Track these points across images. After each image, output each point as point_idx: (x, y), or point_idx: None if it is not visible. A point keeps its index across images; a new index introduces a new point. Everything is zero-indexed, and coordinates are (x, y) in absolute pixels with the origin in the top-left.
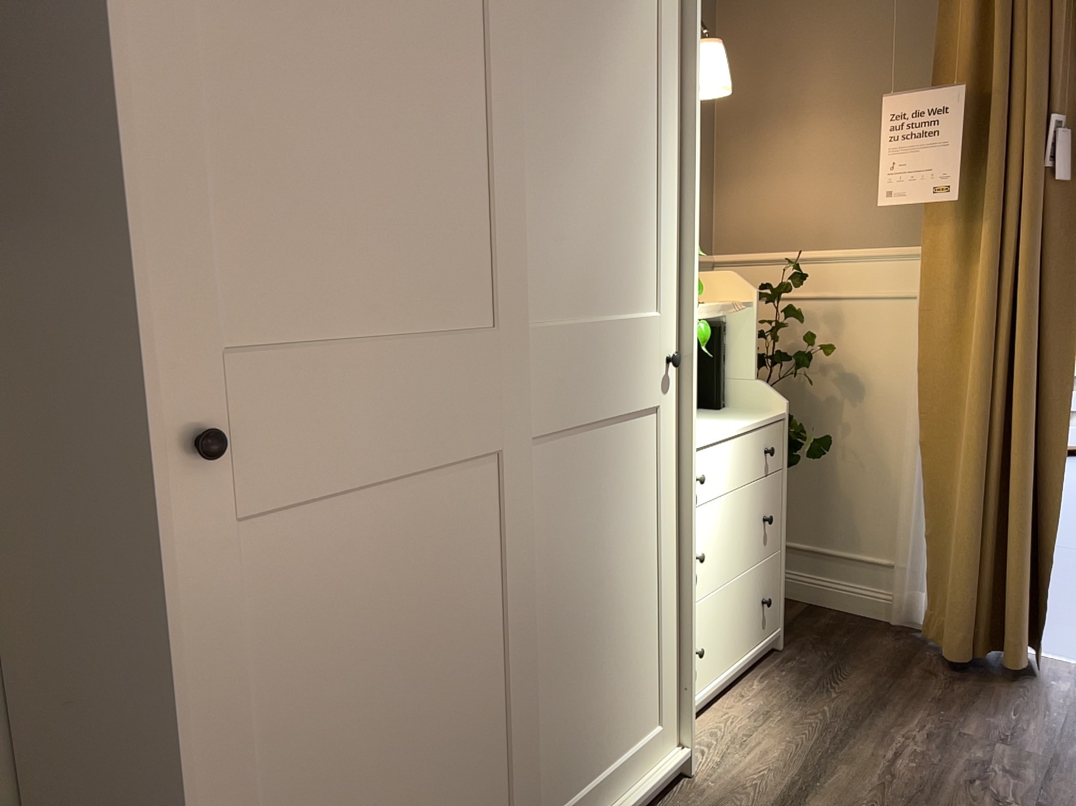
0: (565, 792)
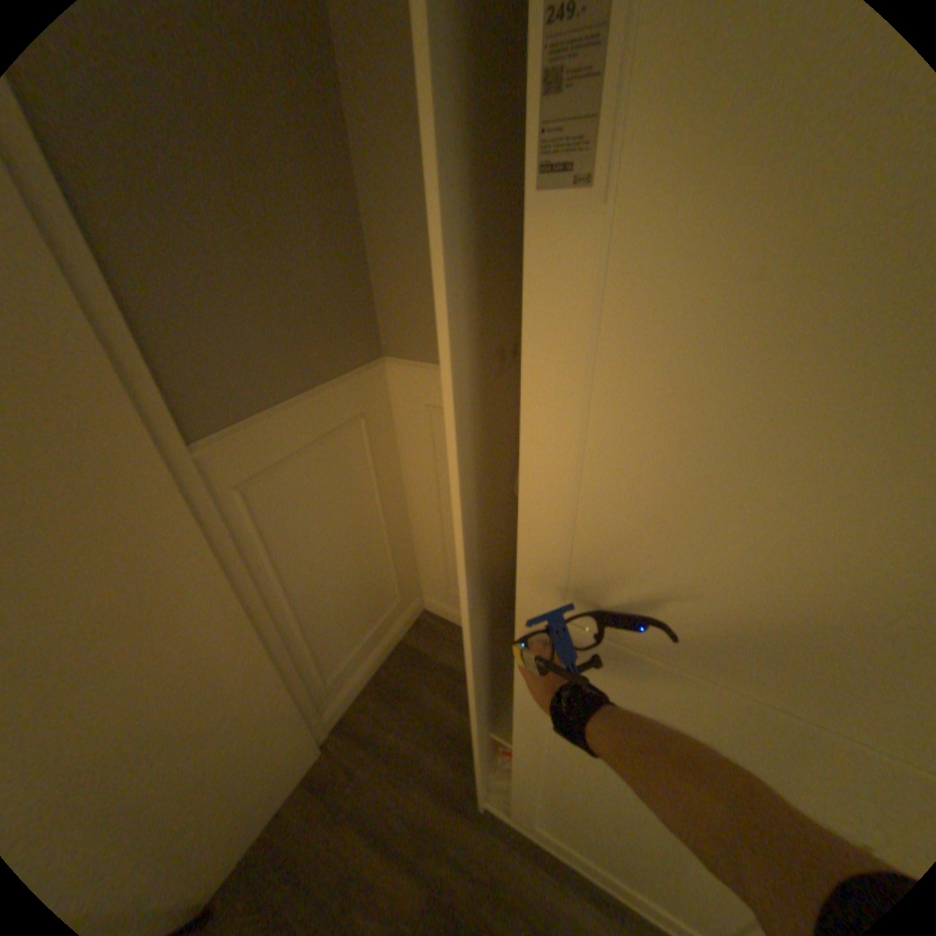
0: None
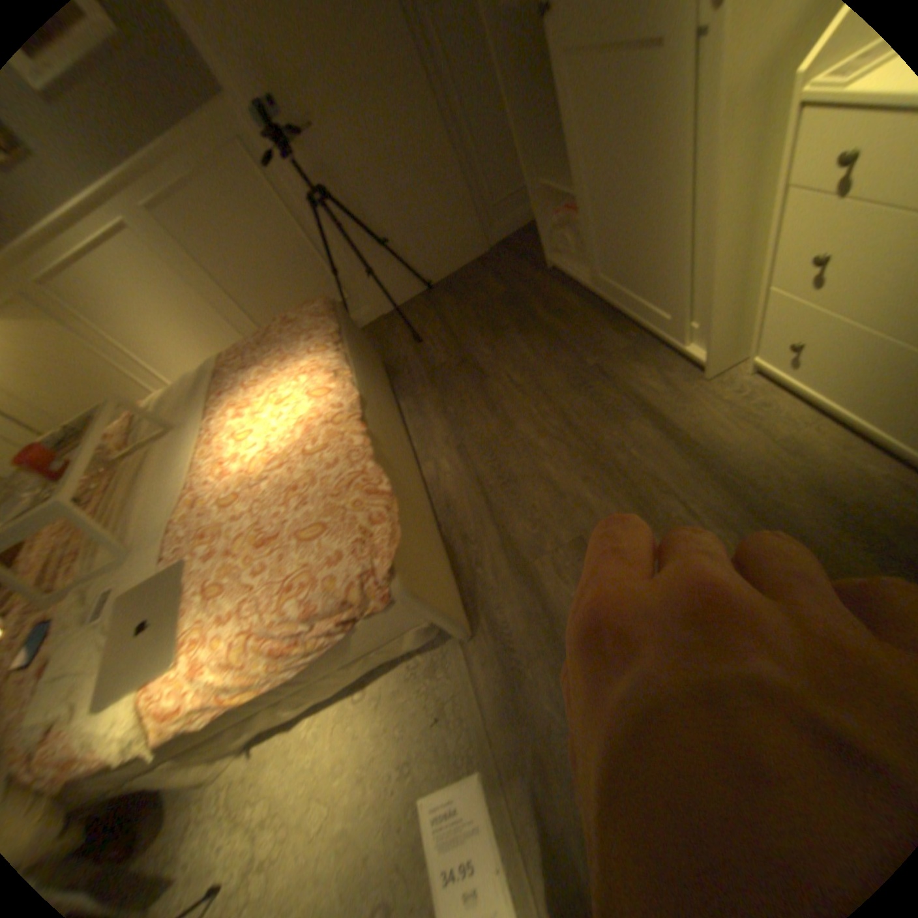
0: (634, 282)
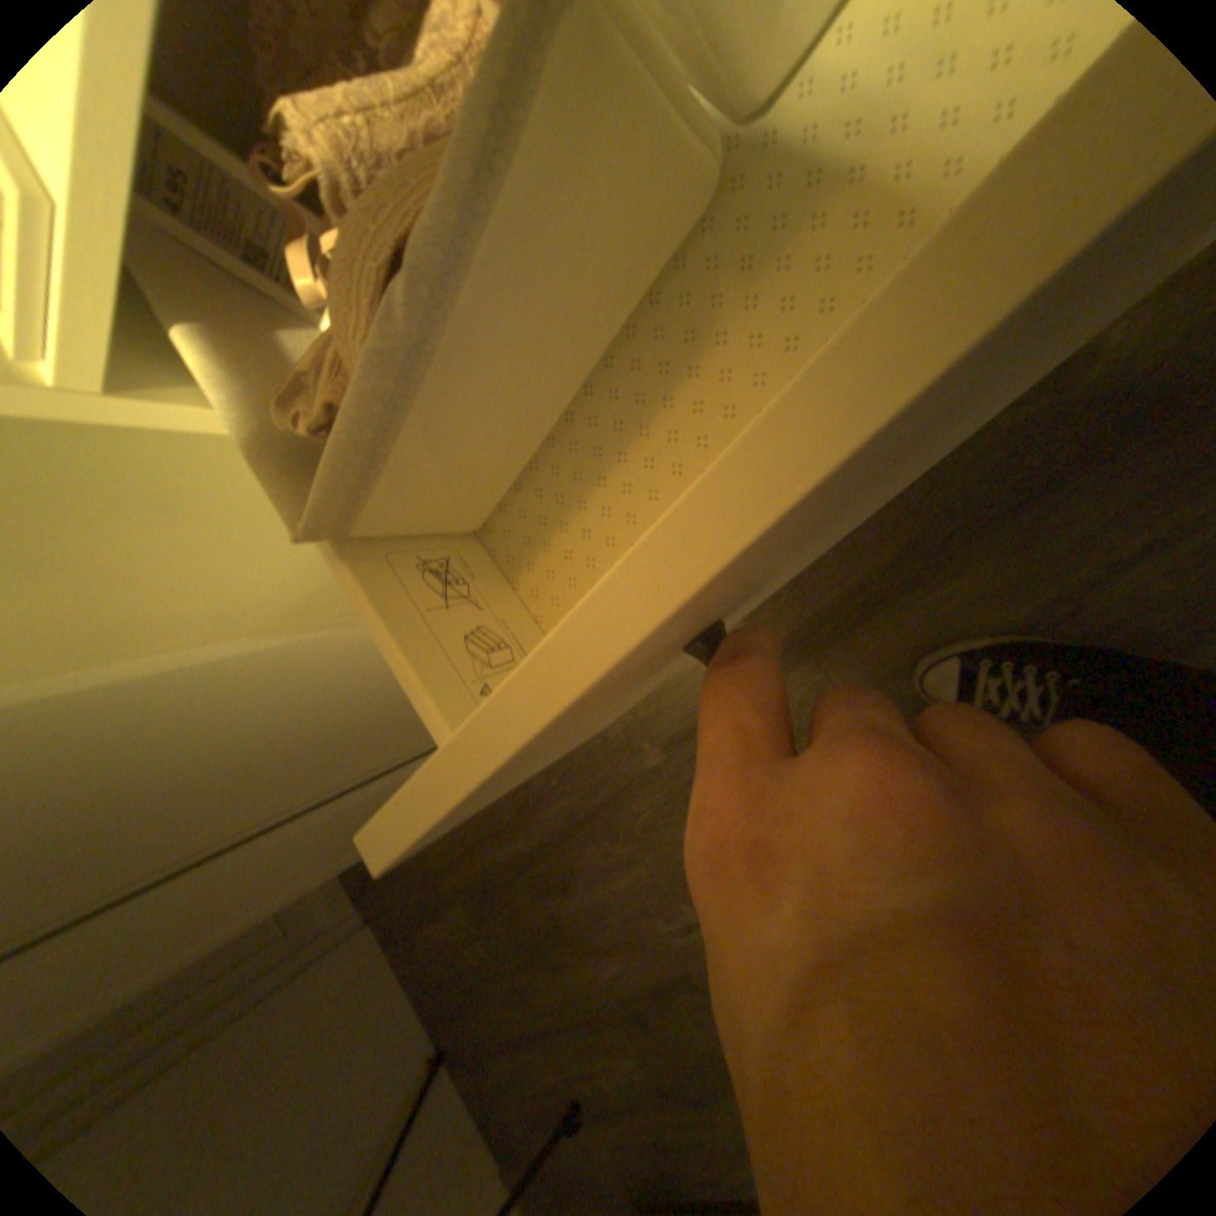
0: None
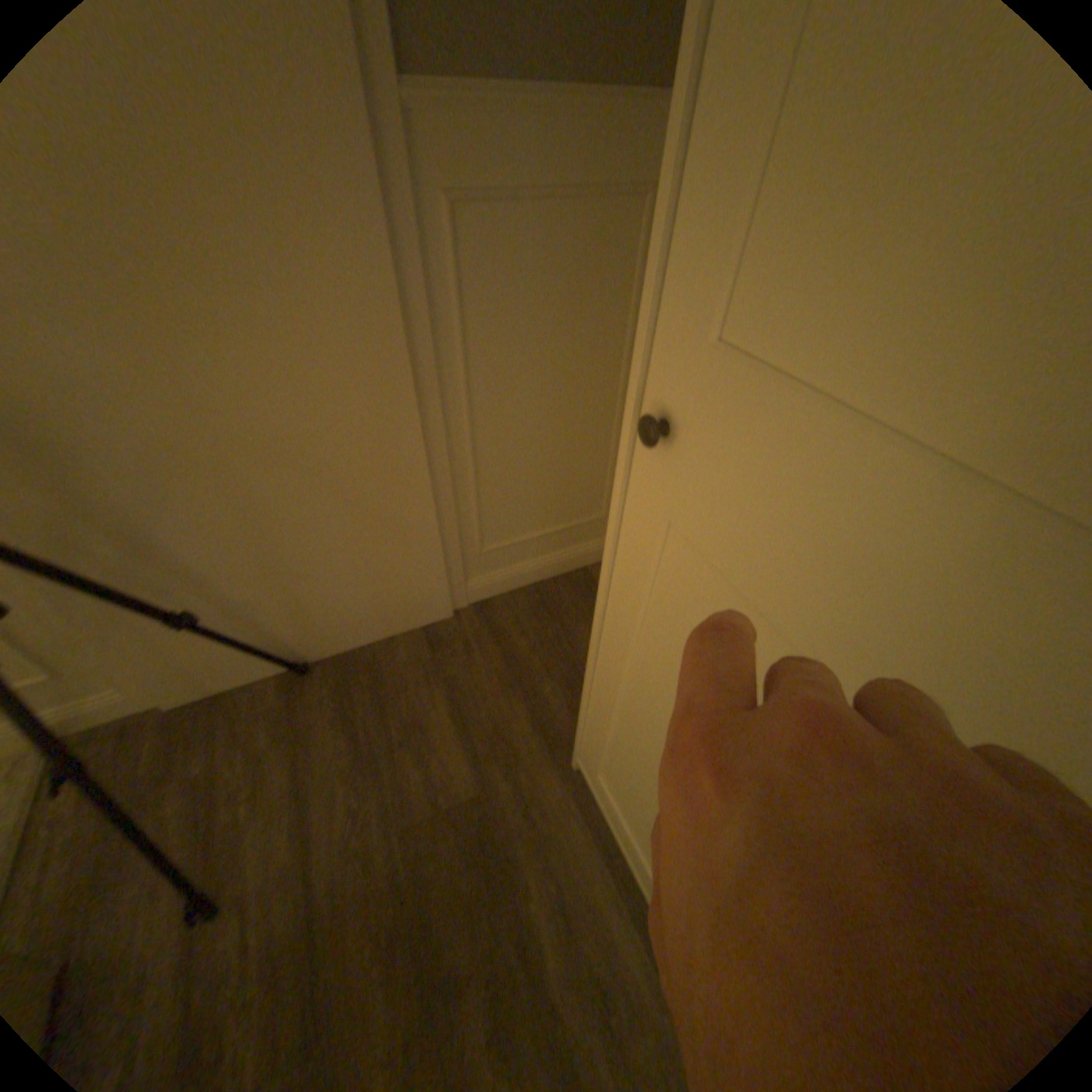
0: None
